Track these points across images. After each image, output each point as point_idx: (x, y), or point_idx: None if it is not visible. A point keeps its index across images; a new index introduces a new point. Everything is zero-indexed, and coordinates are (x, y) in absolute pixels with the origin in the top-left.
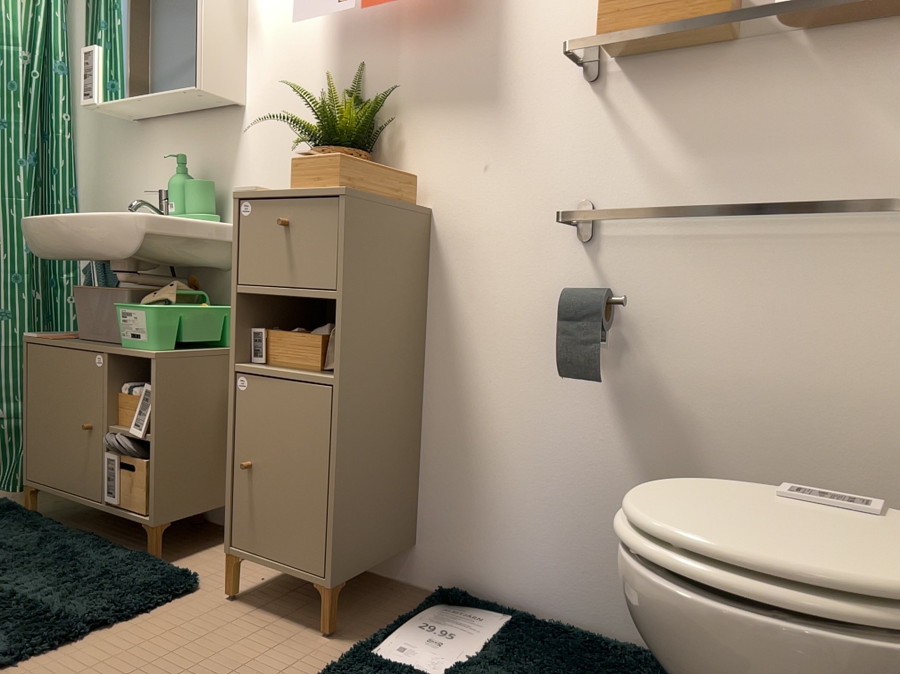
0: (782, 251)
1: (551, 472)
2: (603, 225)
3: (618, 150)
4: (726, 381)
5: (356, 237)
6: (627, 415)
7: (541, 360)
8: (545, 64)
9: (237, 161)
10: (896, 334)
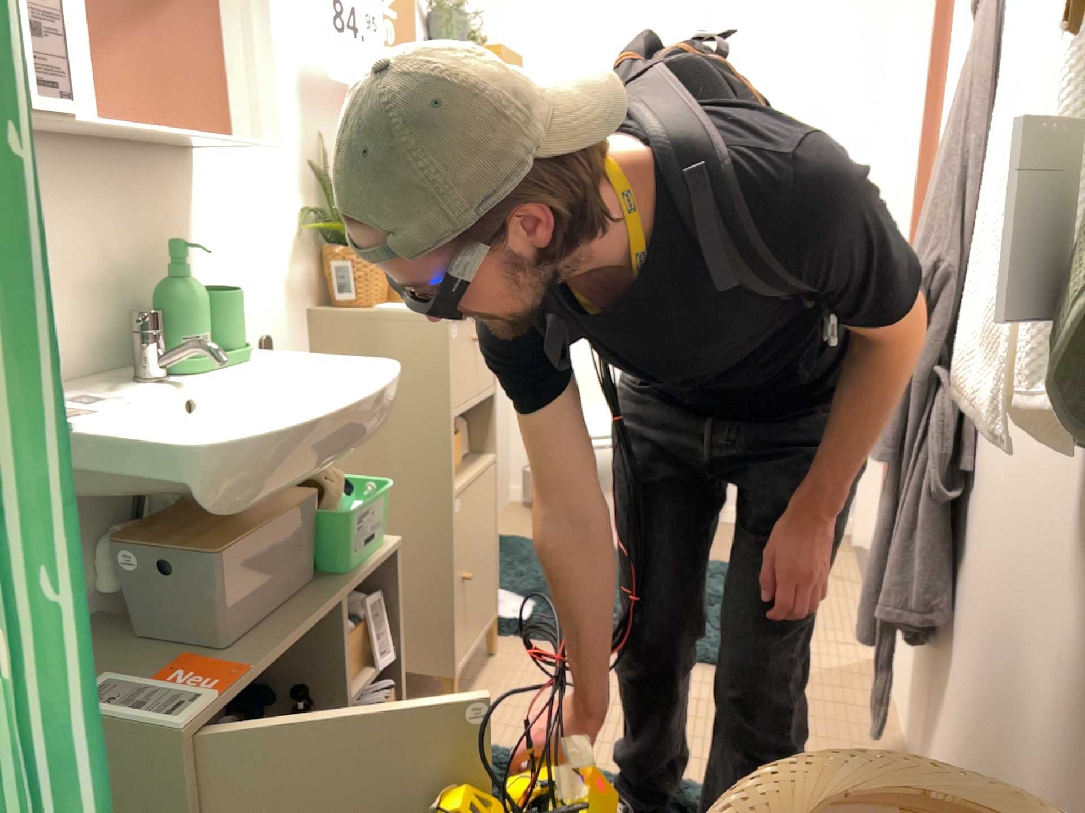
0: None
1: None
2: None
3: None
4: None
5: None
6: None
7: None
8: None
9: (188, 241)
10: None
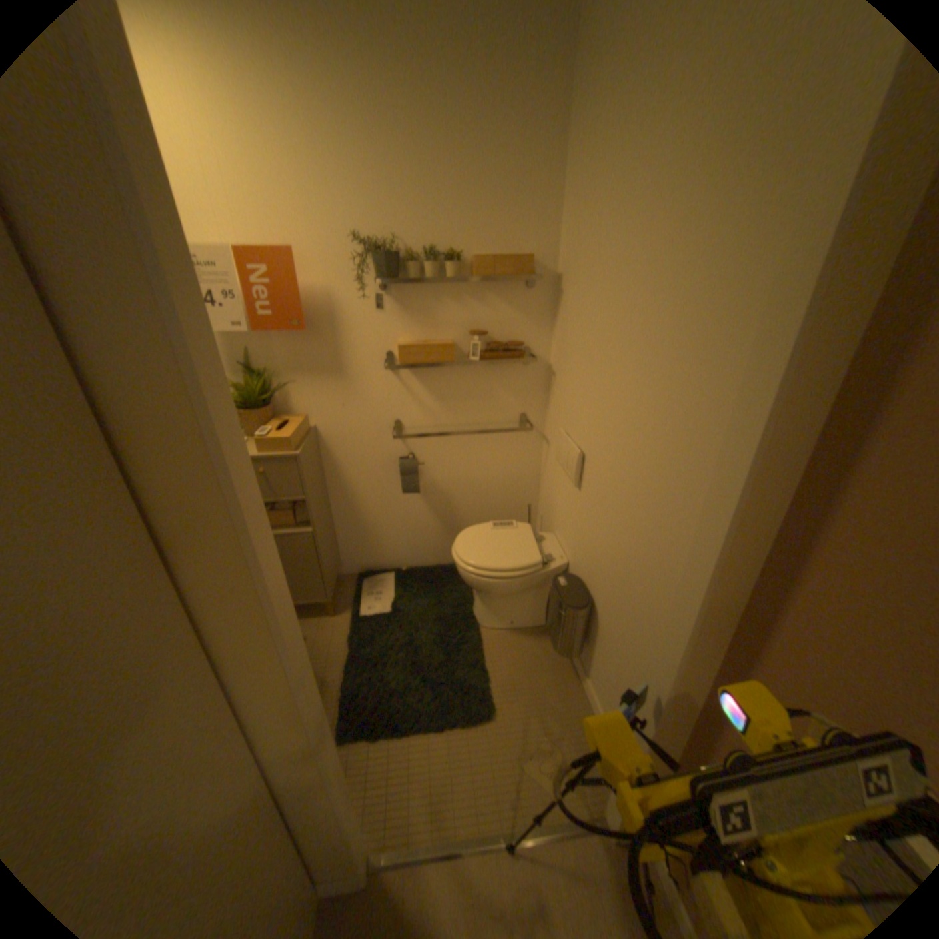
0: (476, 436)
1: (399, 523)
2: (407, 430)
3: (410, 400)
4: (461, 481)
5: (306, 471)
6: (427, 498)
7: (388, 484)
8: (368, 359)
9: None
10: (511, 459)
